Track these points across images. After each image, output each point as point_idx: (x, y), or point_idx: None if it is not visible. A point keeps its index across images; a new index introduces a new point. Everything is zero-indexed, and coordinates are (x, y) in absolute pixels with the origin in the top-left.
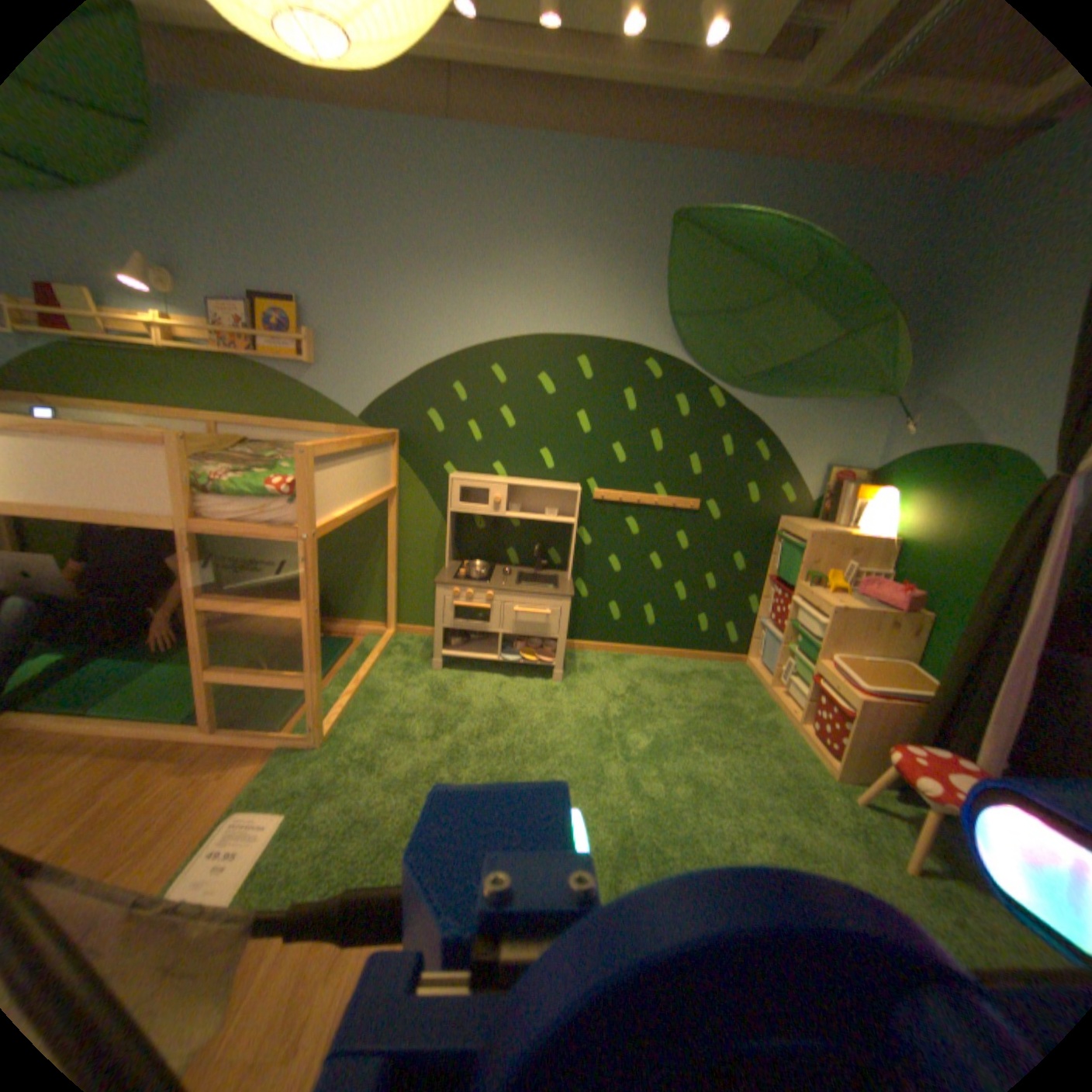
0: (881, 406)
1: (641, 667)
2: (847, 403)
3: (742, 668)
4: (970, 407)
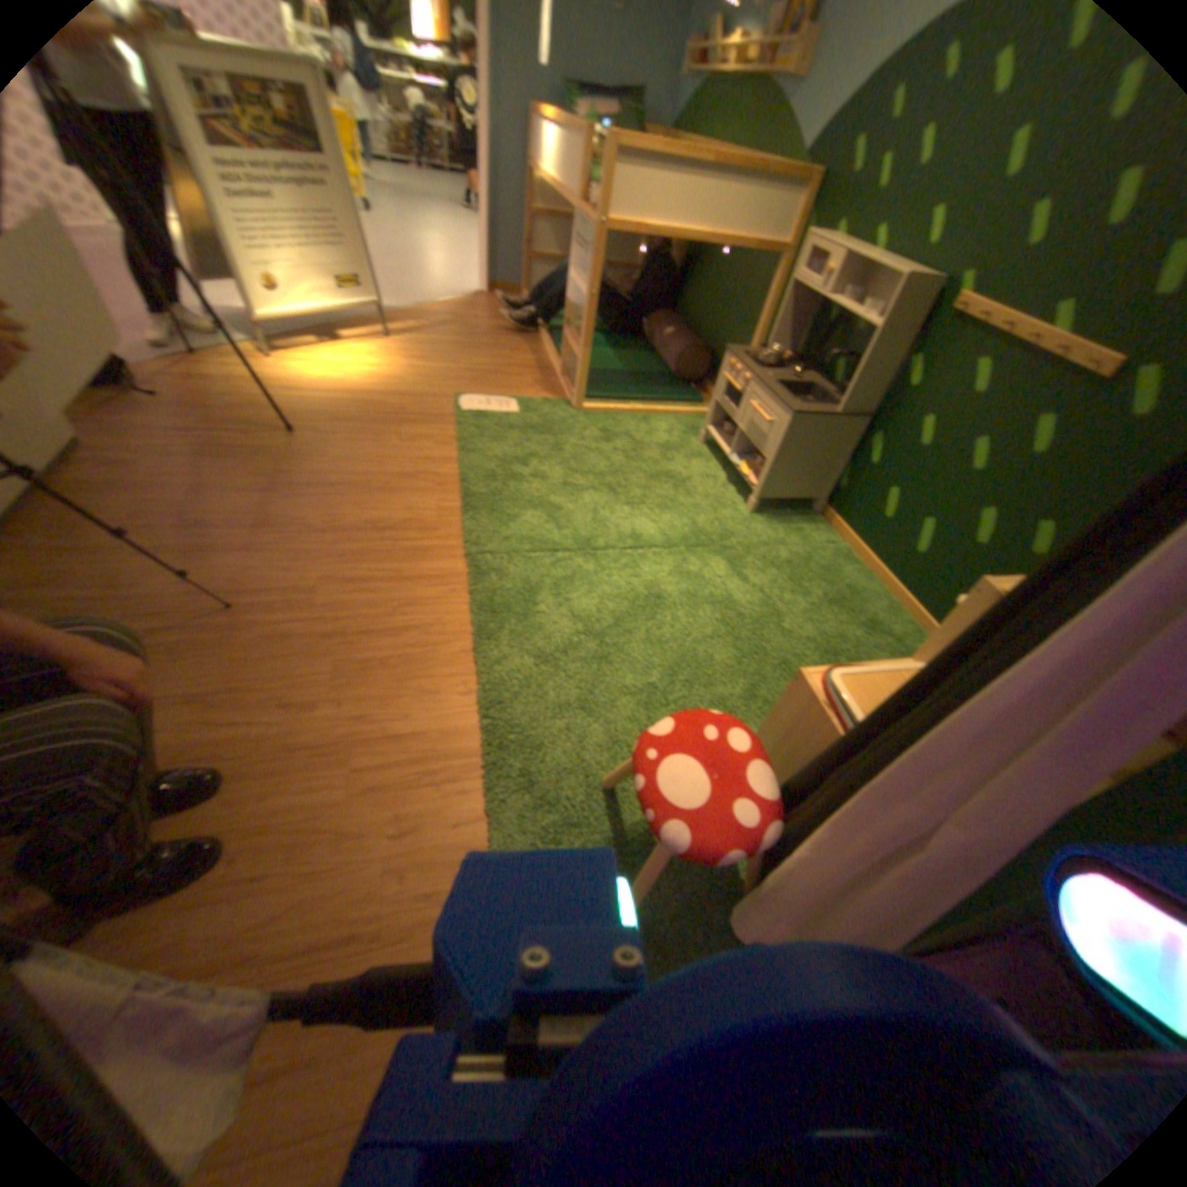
0: None
1: (844, 583)
2: None
3: None
4: None
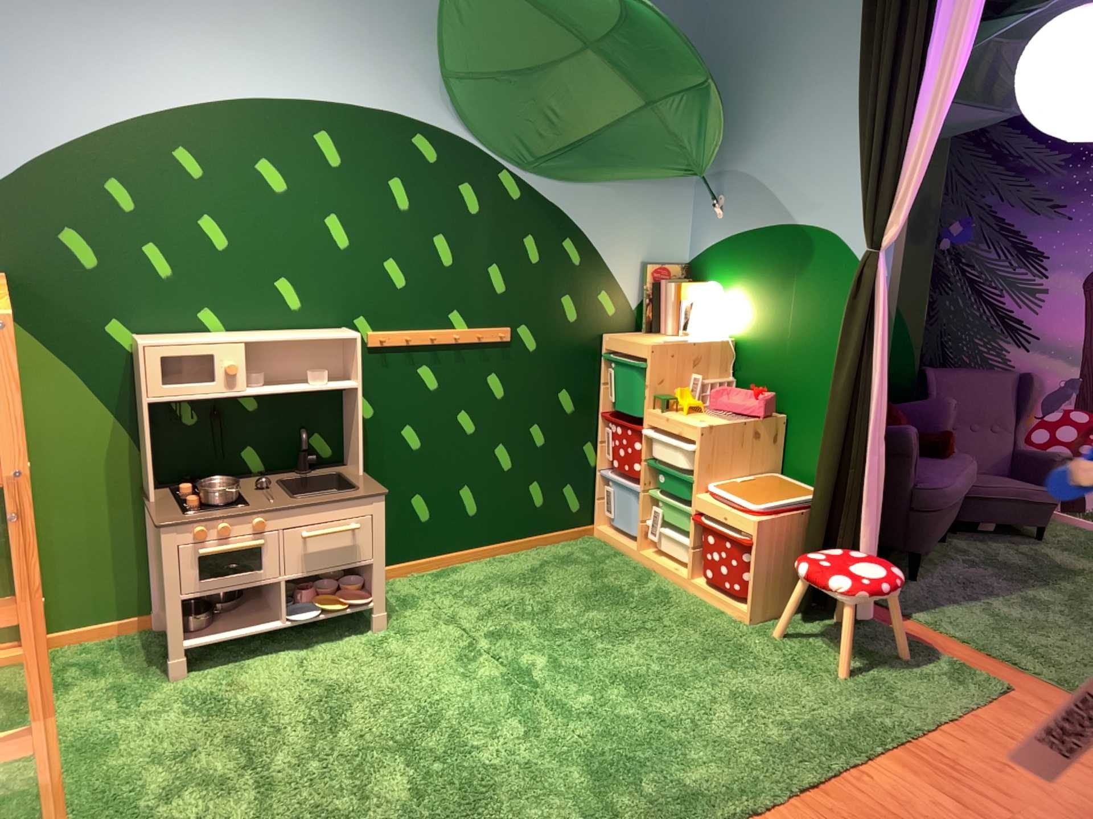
0: (682, 193)
1: (483, 577)
2: (650, 192)
3: (596, 541)
4: (772, 193)
